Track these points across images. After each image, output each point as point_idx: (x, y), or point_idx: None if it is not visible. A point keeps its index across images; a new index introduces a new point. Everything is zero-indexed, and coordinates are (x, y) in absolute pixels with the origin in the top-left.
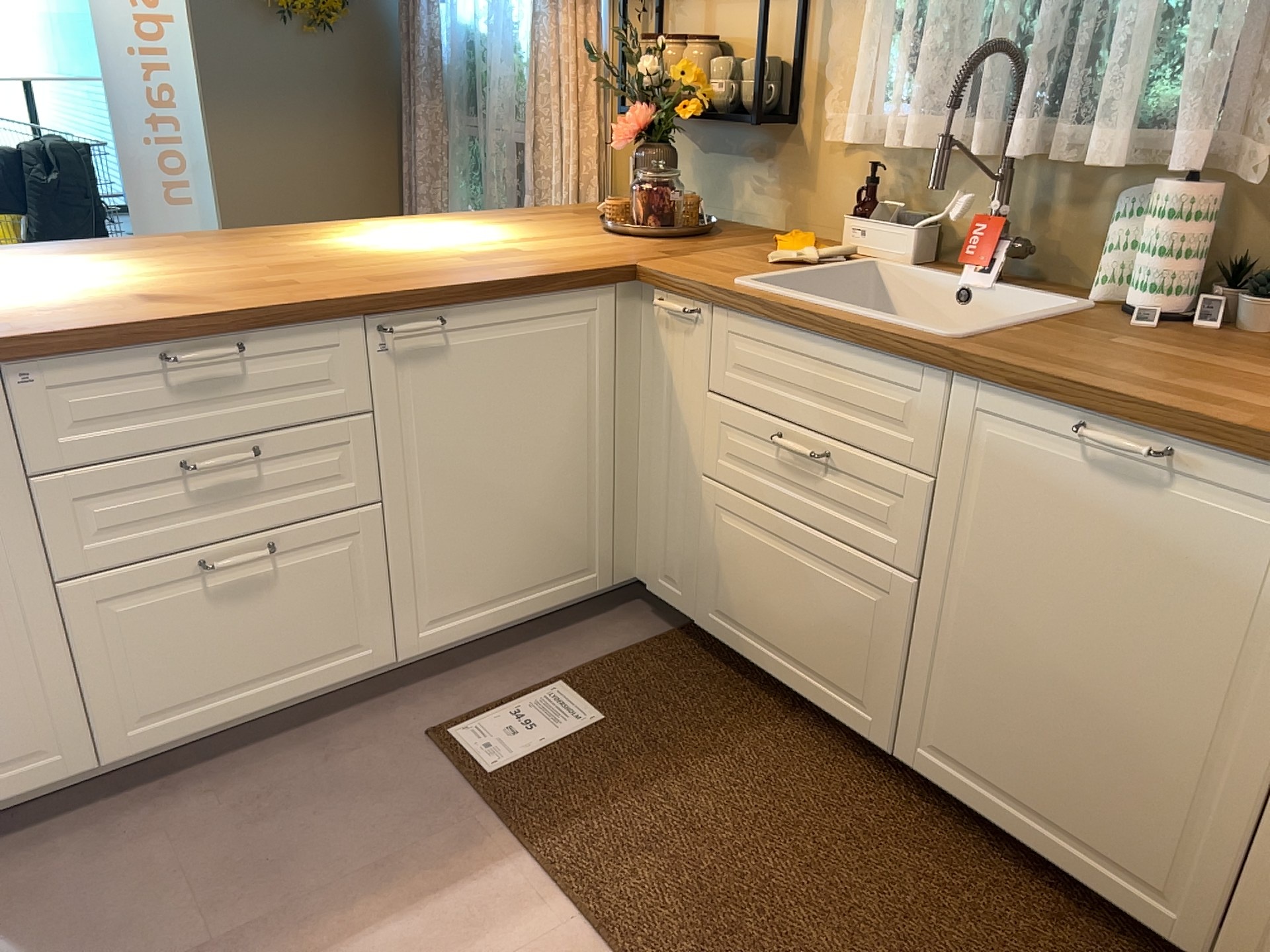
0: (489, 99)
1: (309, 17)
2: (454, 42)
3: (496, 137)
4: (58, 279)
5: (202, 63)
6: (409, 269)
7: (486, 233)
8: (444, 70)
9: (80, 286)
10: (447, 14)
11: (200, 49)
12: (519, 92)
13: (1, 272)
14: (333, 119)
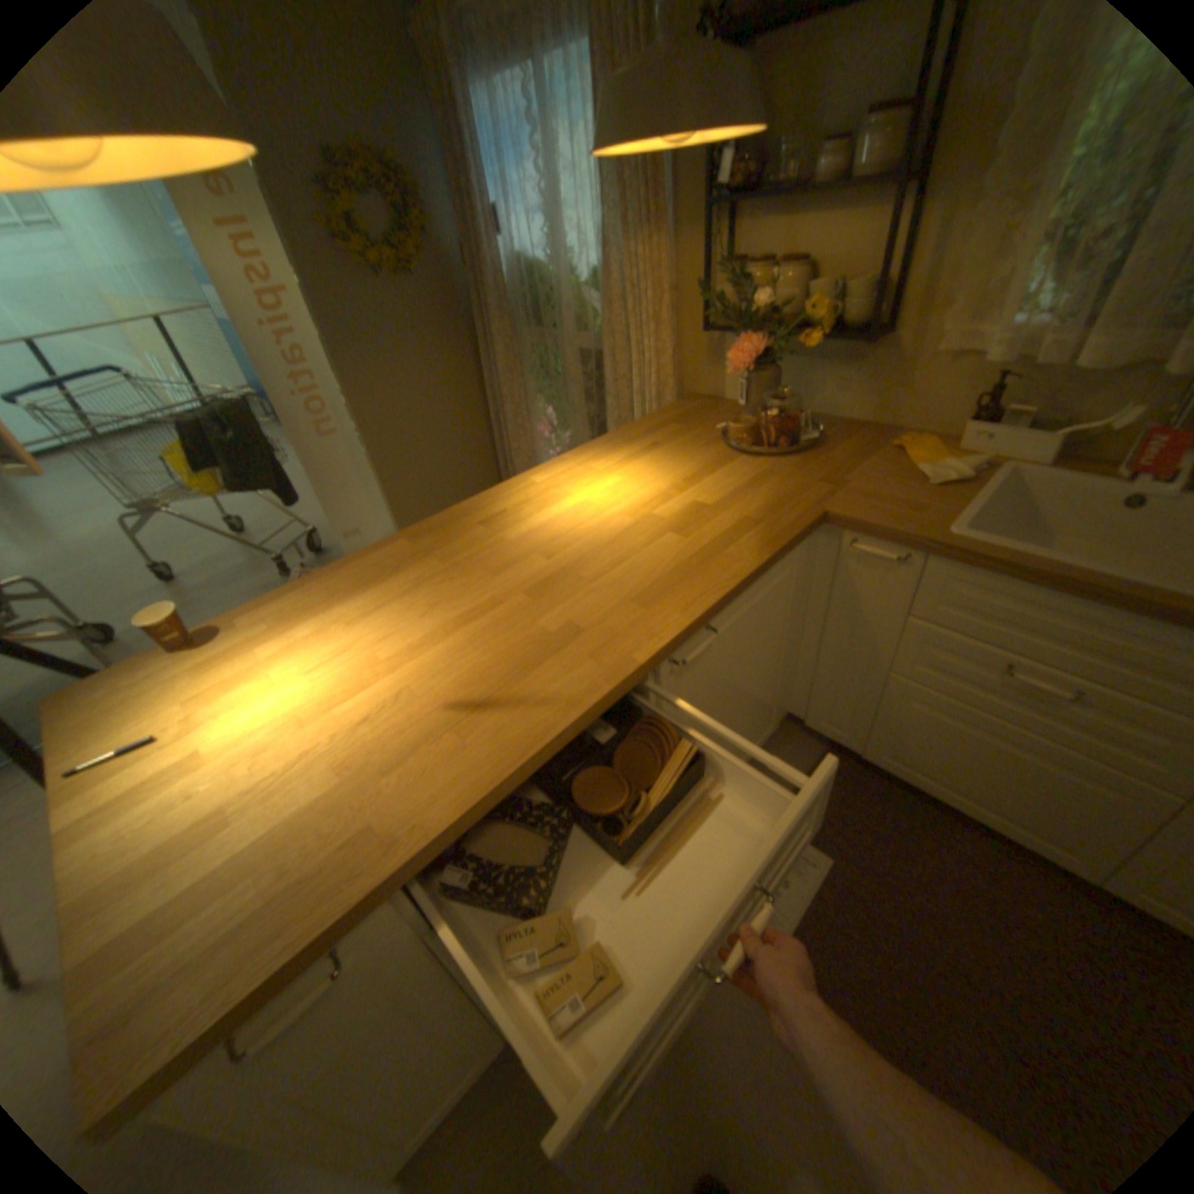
0: (551, 313)
1: (390, 264)
2: (514, 268)
3: (570, 349)
4: (346, 669)
5: (317, 323)
6: (650, 568)
7: (644, 475)
8: (506, 292)
9: (378, 686)
10: (500, 241)
11: (312, 311)
12: (586, 308)
13: (282, 663)
14: (423, 345)
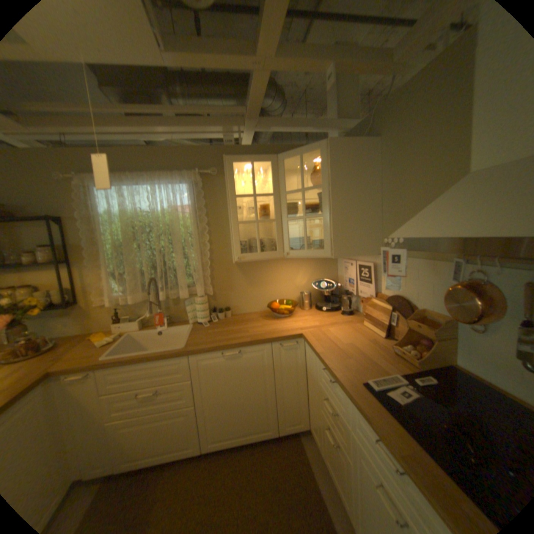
0: None
1: None
2: None
3: None
4: None
5: None
6: None
7: None
8: None
9: None
10: None
11: None
12: None
13: None
14: None
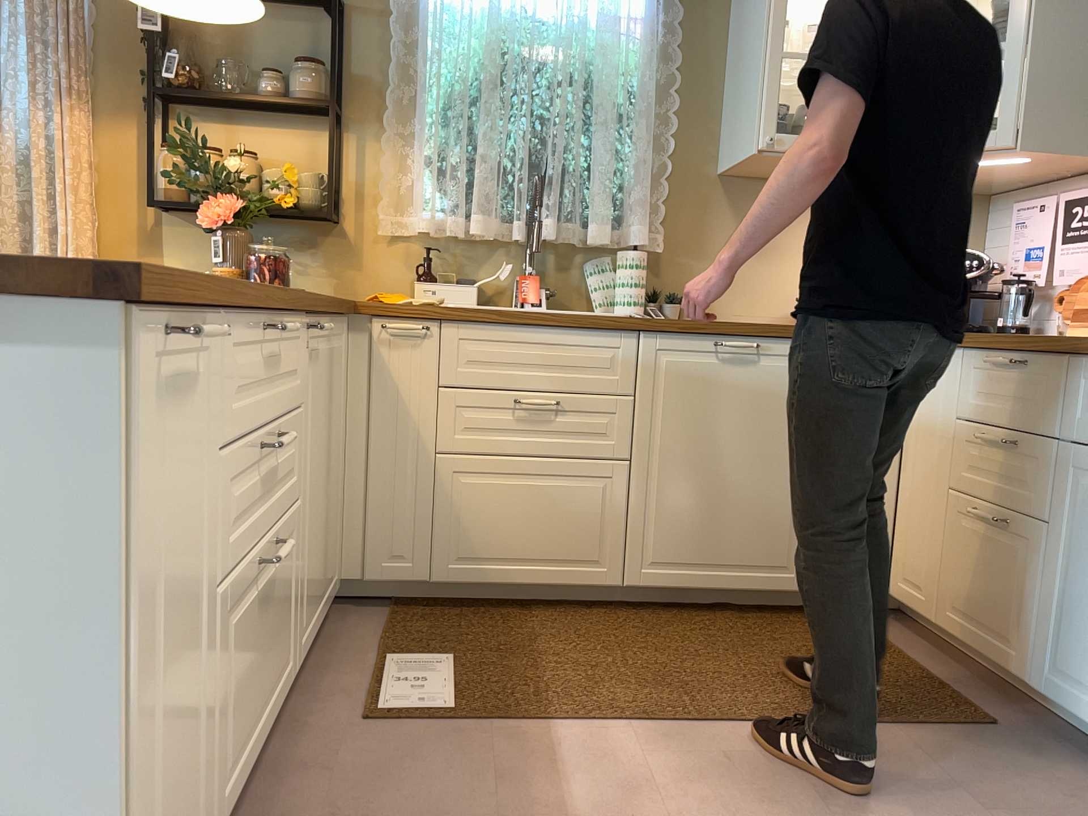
0: None
1: None
2: None
3: None
4: None
5: None
6: None
7: None
8: None
9: None
10: None
11: None
12: None
13: None
14: None
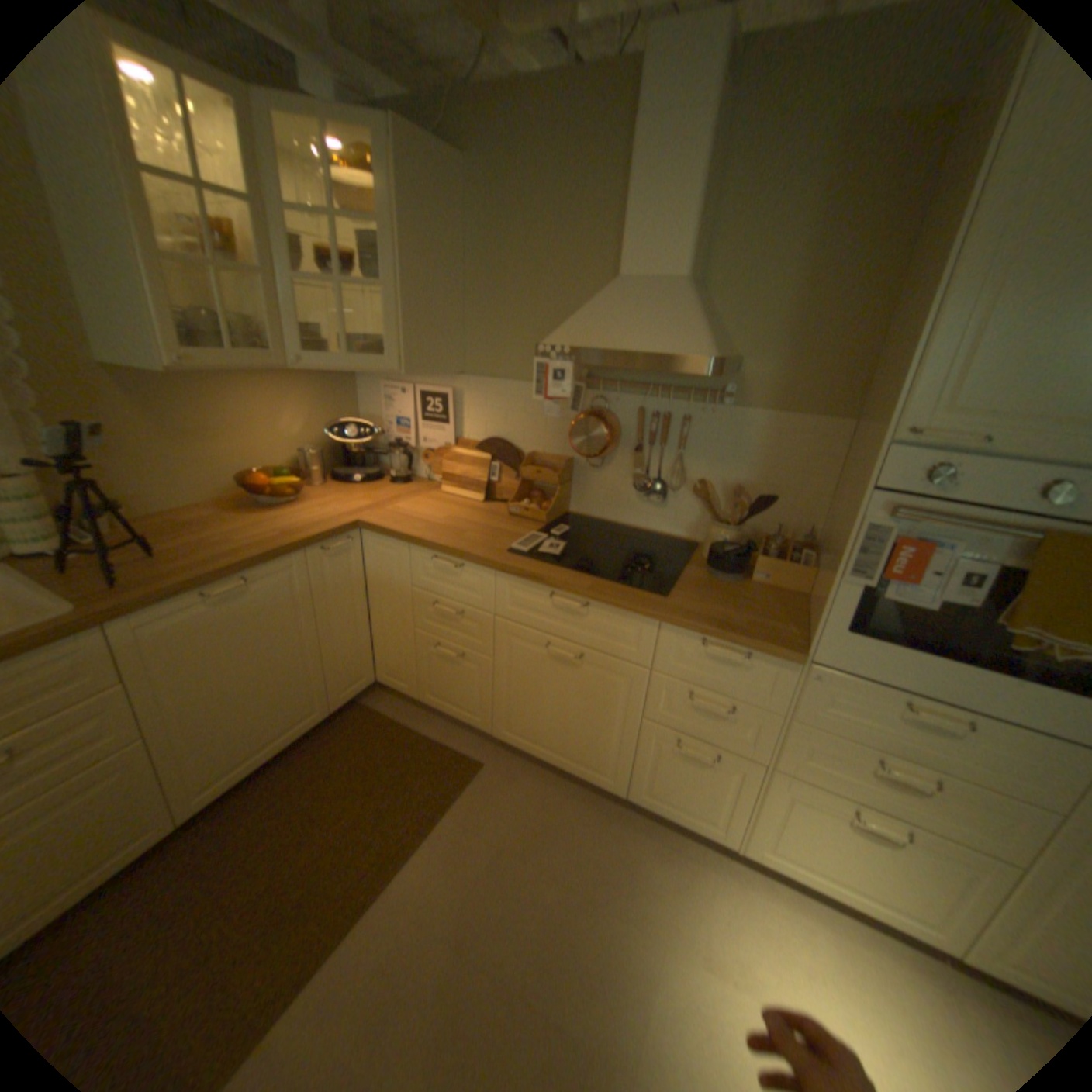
0: None
1: None
2: None
3: None
4: None
5: None
6: None
7: None
8: None
9: None
10: None
11: None
12: None
13: None
14: None
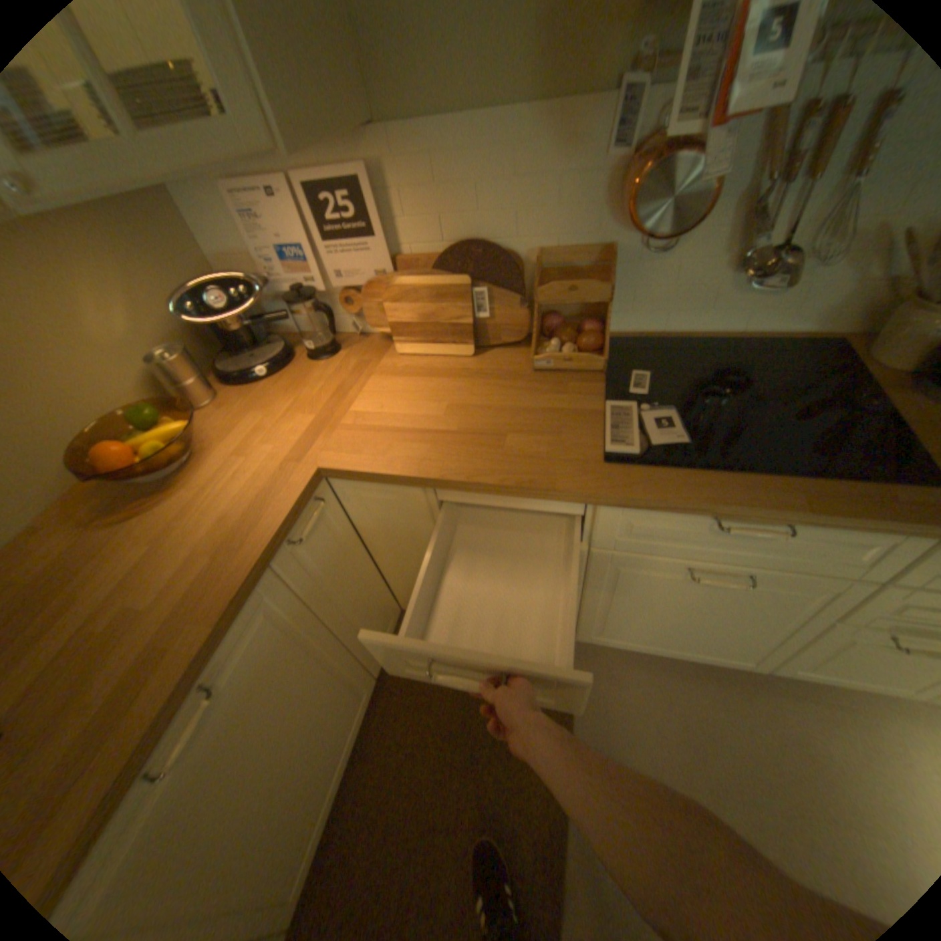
0: None
1: None
2: None
3: None
4: None
5: None
6: None
7: None
8: None
9: None
10: None
11: None
12: None
13: None
14: None
